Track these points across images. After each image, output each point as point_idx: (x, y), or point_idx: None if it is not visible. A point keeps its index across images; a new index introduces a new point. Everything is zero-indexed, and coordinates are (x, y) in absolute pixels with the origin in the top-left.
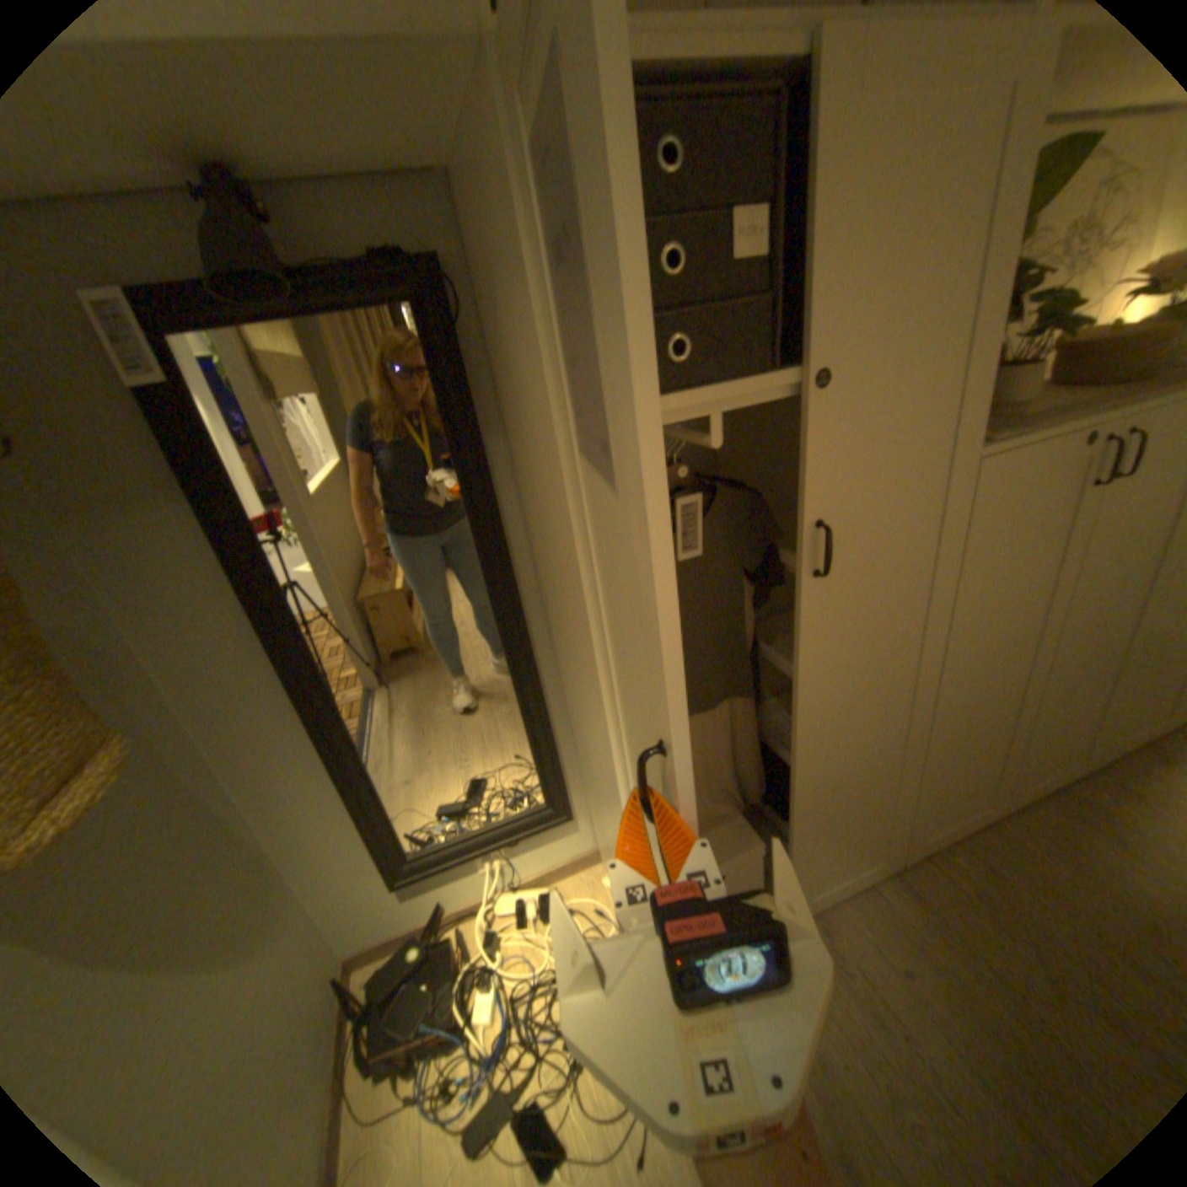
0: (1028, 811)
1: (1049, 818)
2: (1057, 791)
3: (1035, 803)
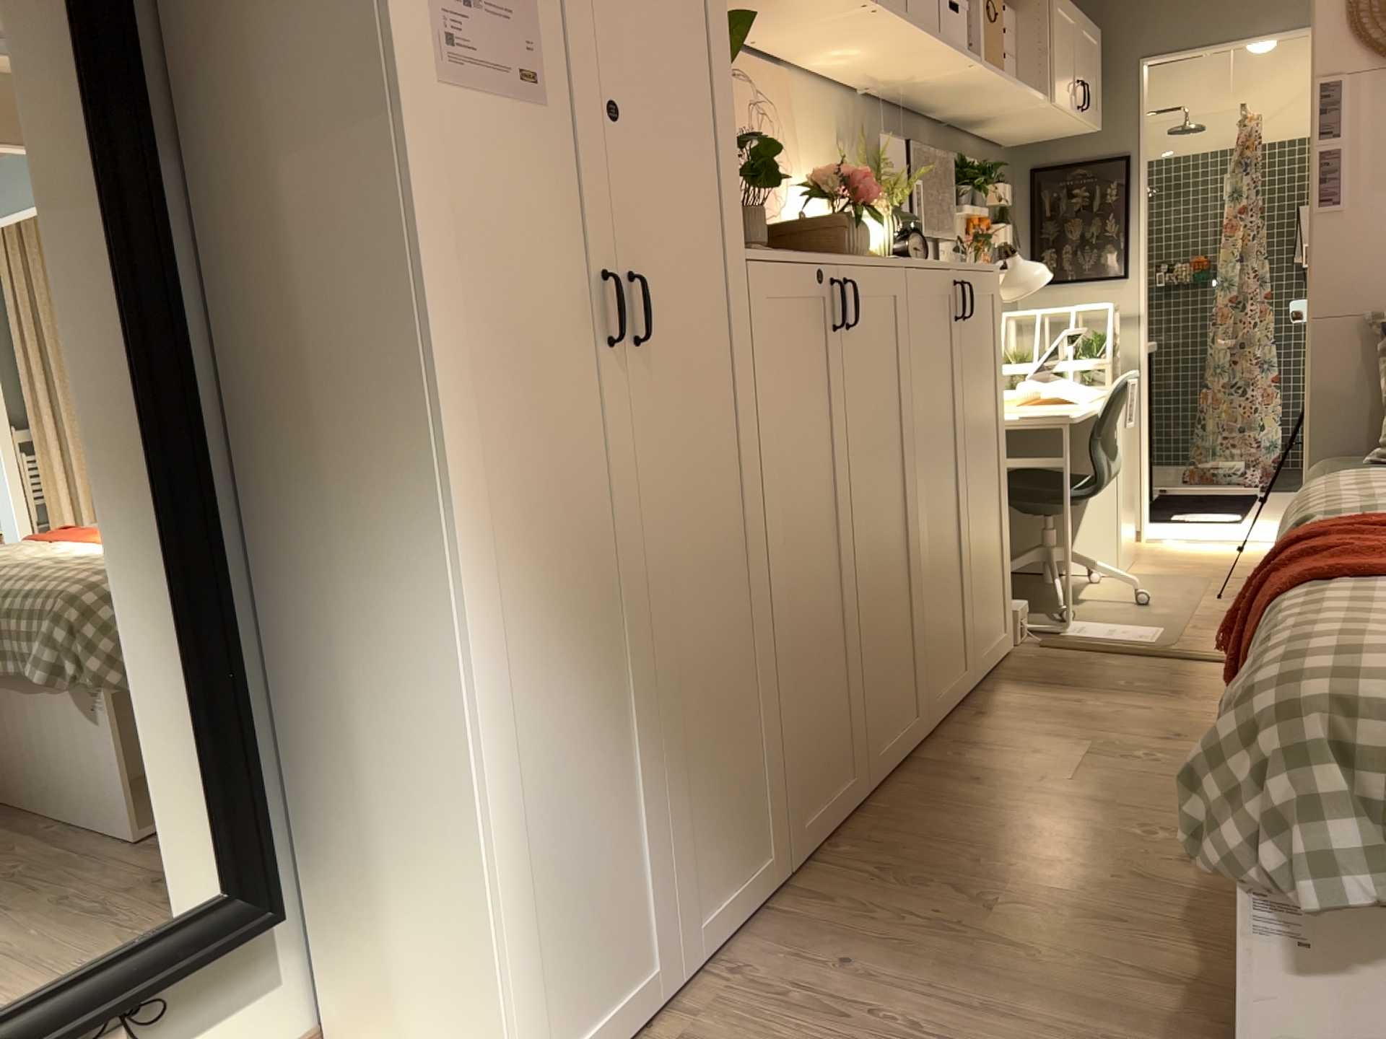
0: (883, 784)
1: (904, 784)
2: (900, 760)
3: (886, 775)
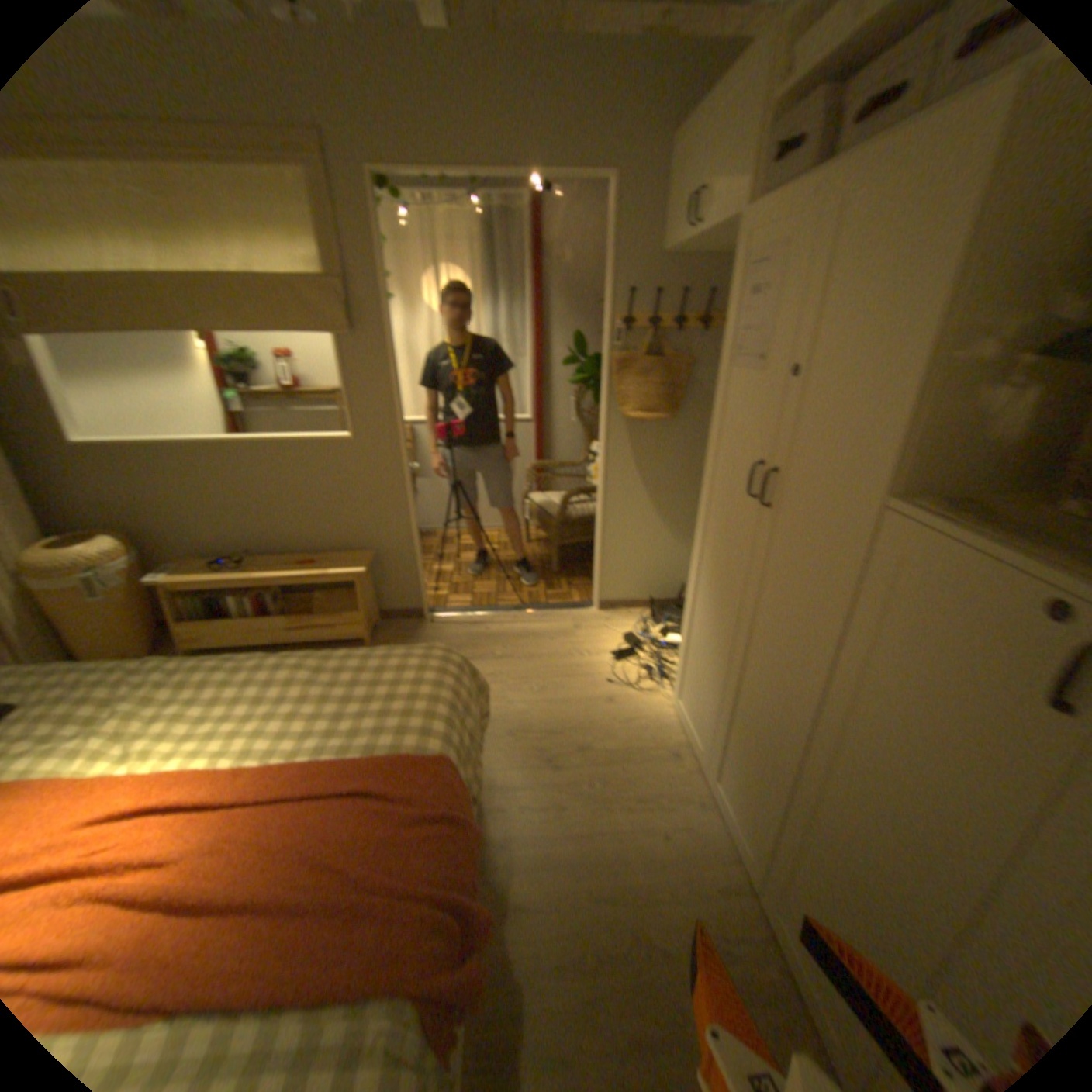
0: None
1: None
2: None
3: None
